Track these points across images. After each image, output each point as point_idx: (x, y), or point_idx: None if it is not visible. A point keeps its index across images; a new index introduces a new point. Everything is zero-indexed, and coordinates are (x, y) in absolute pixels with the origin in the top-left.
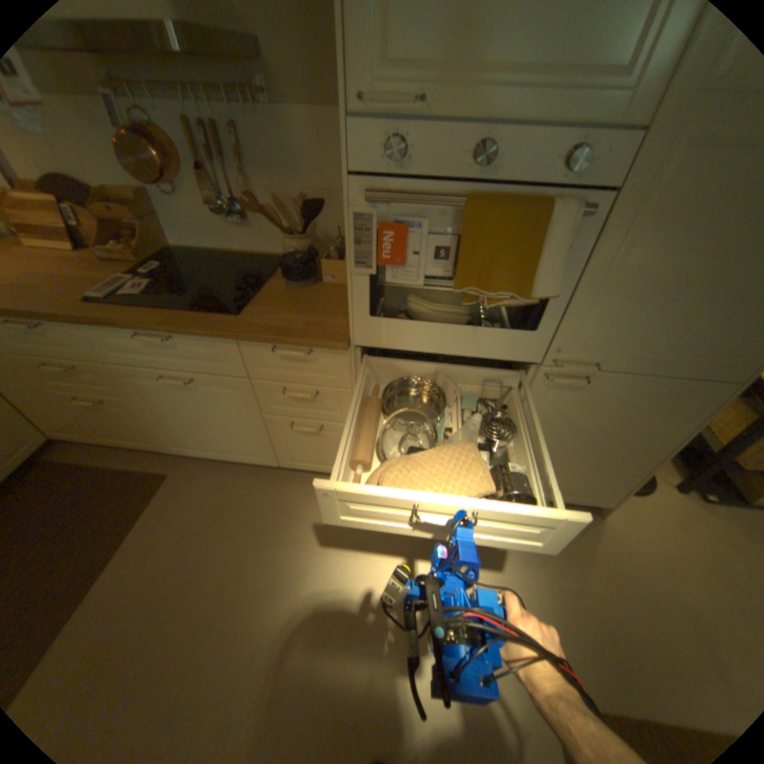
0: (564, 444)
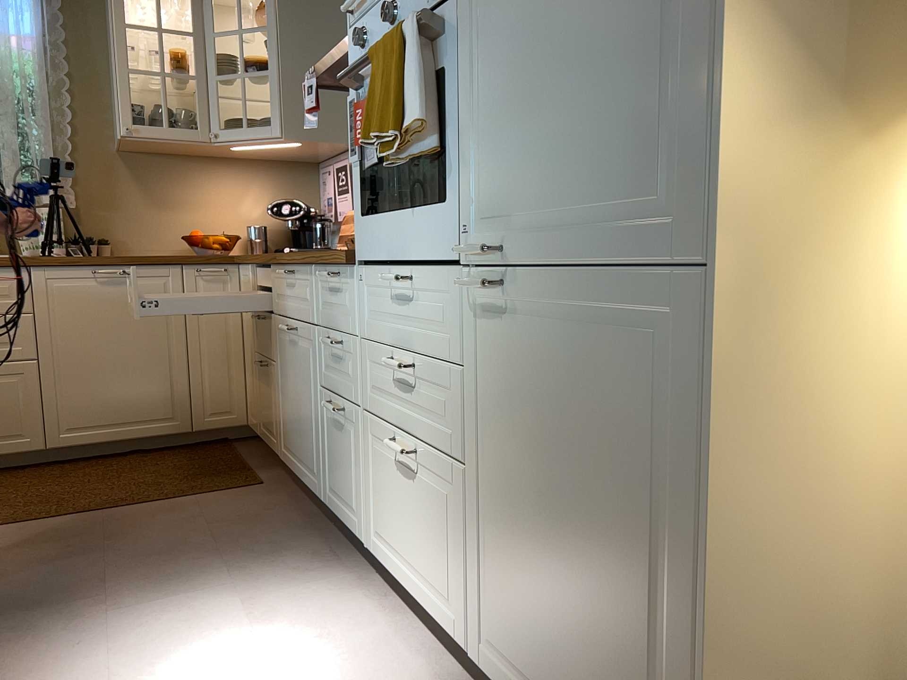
0: (533, 493)
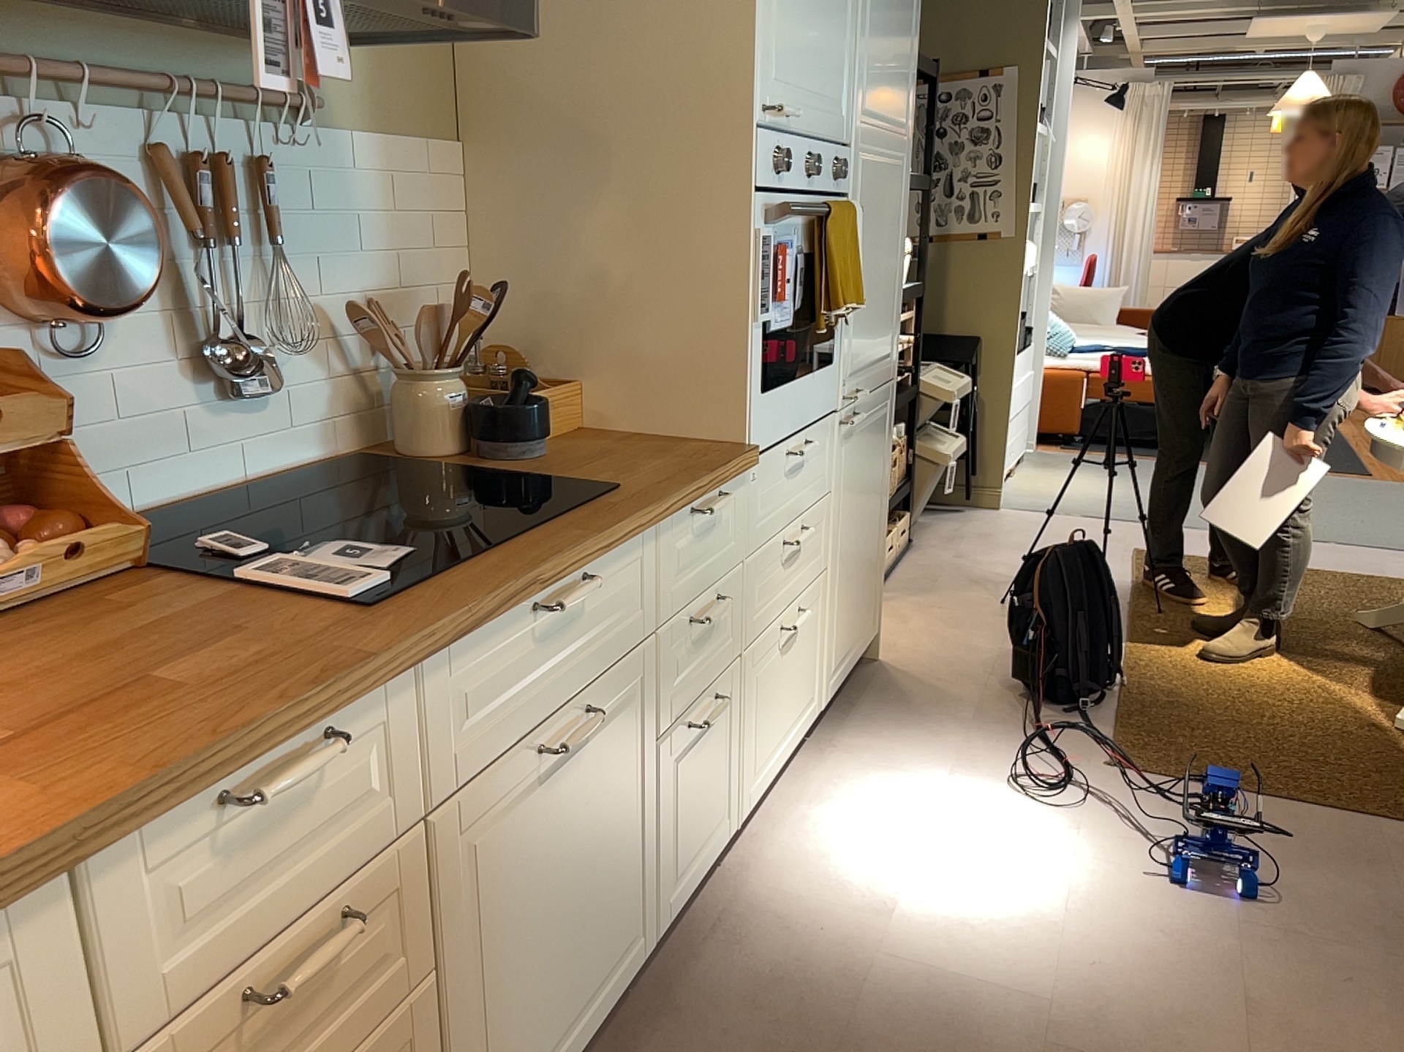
0: (853, 533)
